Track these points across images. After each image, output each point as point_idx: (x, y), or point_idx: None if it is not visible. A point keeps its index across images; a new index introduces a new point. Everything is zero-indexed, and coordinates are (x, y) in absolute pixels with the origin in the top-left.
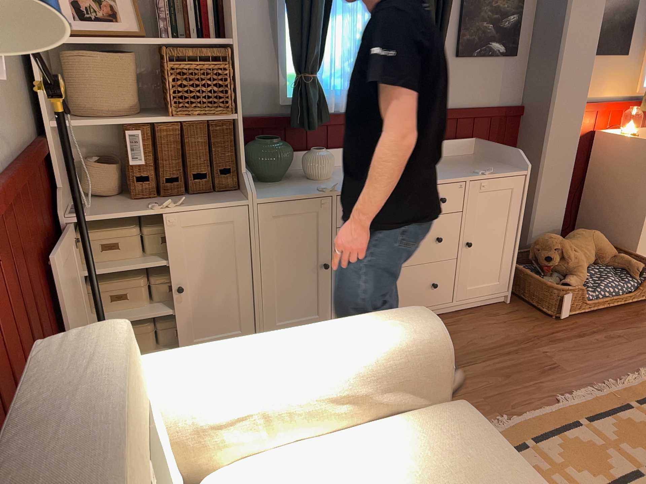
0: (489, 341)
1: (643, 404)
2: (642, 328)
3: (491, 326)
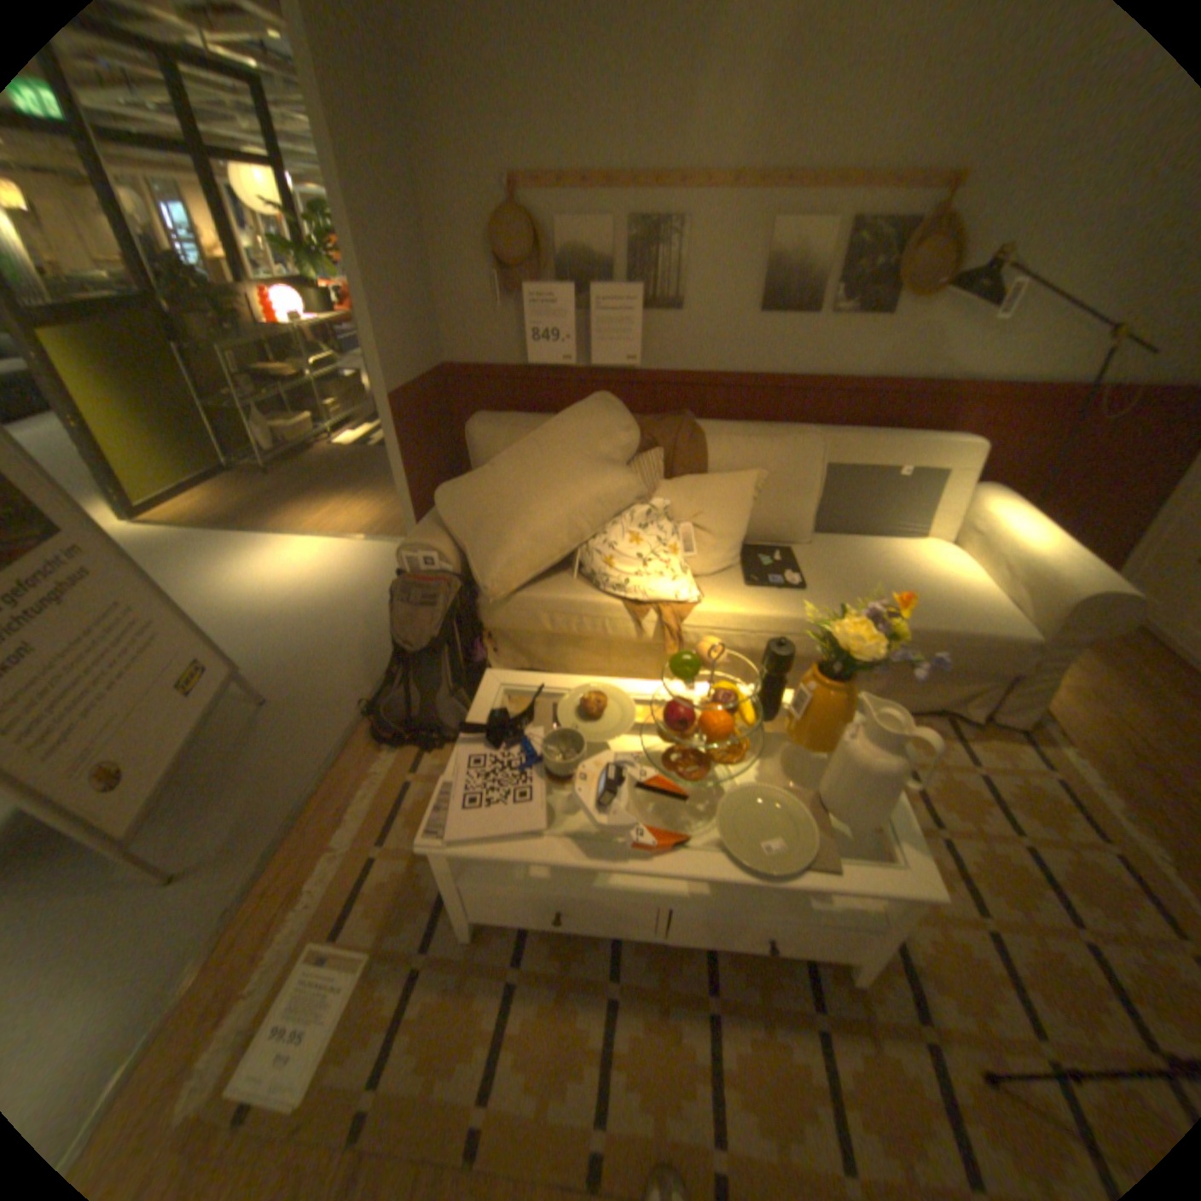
0: None
1: None
2: None
3: None
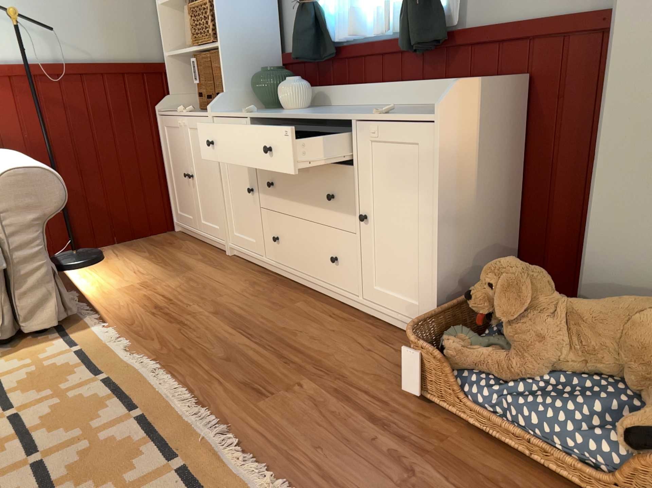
0: (307, 343)
1: (177, 475)
2: None
3: (347, 342)
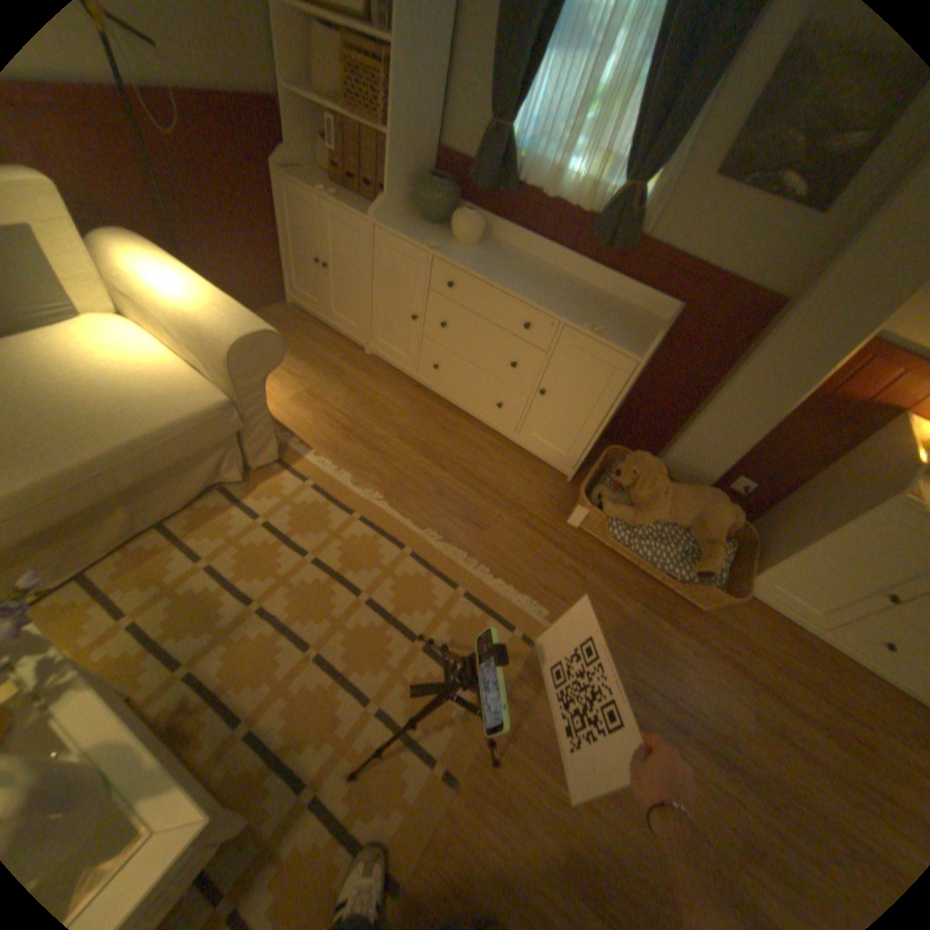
0: (486, 476)
1: (466, 599)
2: (623, 603)
3: (512, 475)
